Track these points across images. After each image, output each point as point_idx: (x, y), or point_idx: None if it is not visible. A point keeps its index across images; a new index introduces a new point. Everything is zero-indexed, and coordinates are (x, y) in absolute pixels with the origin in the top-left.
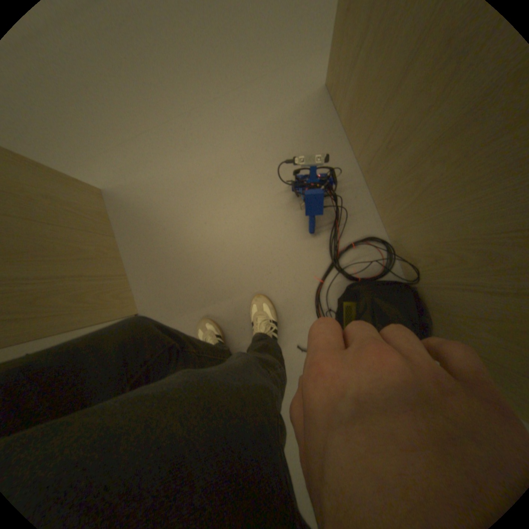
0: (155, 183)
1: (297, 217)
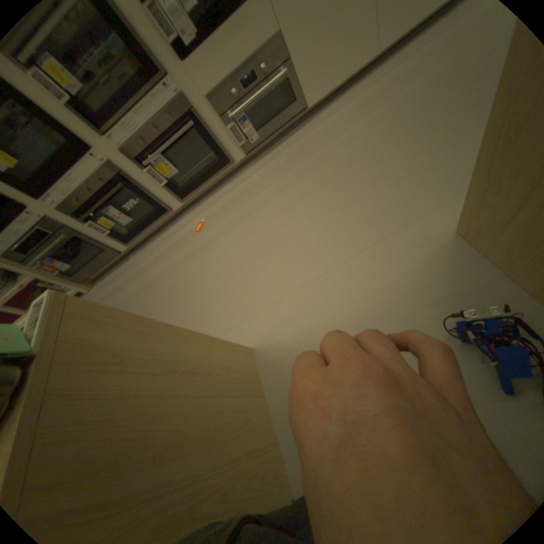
0: (300, 339)
1: (476, 371)
